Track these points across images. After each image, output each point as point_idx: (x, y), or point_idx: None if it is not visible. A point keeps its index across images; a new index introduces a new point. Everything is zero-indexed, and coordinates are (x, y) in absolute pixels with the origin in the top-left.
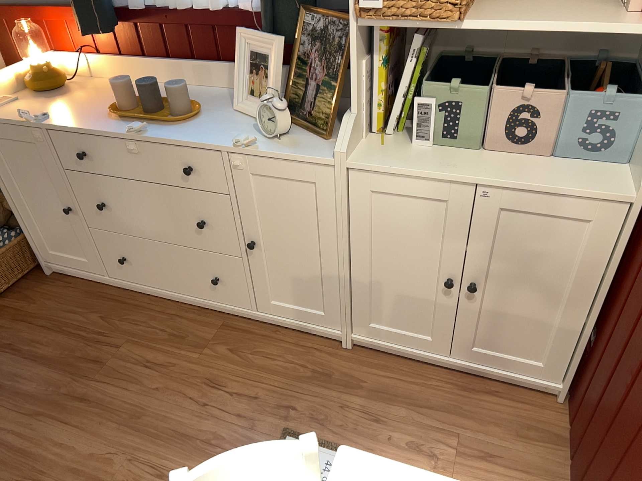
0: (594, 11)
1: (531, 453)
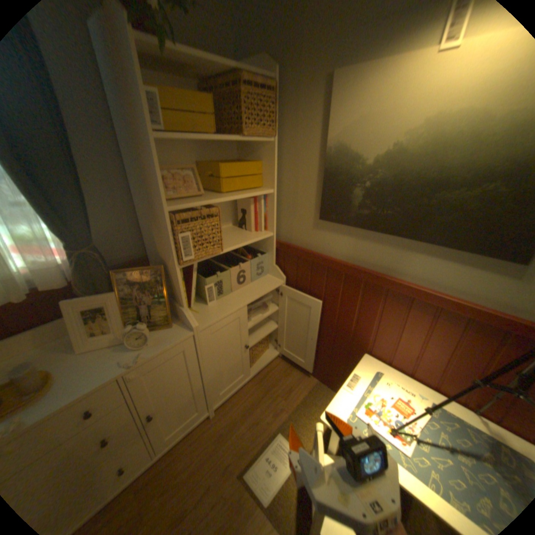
0: (239, 232)
1: (296, 378)
